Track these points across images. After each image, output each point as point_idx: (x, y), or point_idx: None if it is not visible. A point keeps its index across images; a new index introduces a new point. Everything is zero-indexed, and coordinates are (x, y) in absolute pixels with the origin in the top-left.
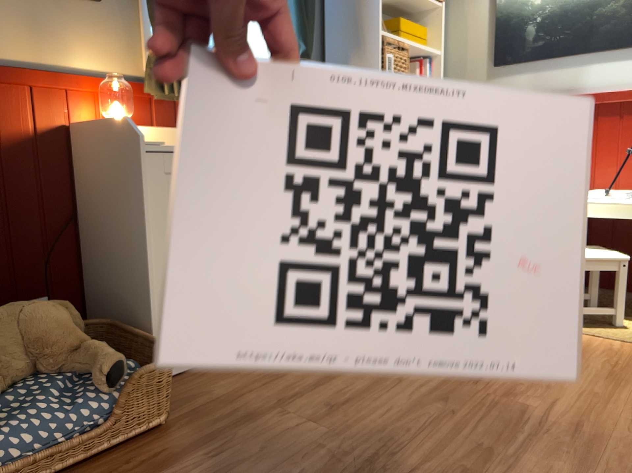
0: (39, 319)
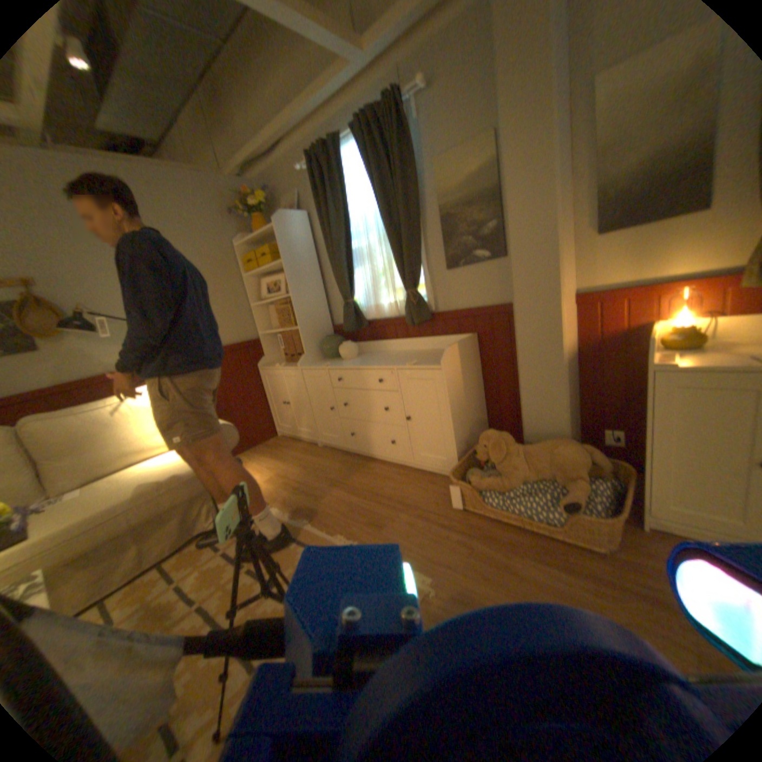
0: (564, 455)
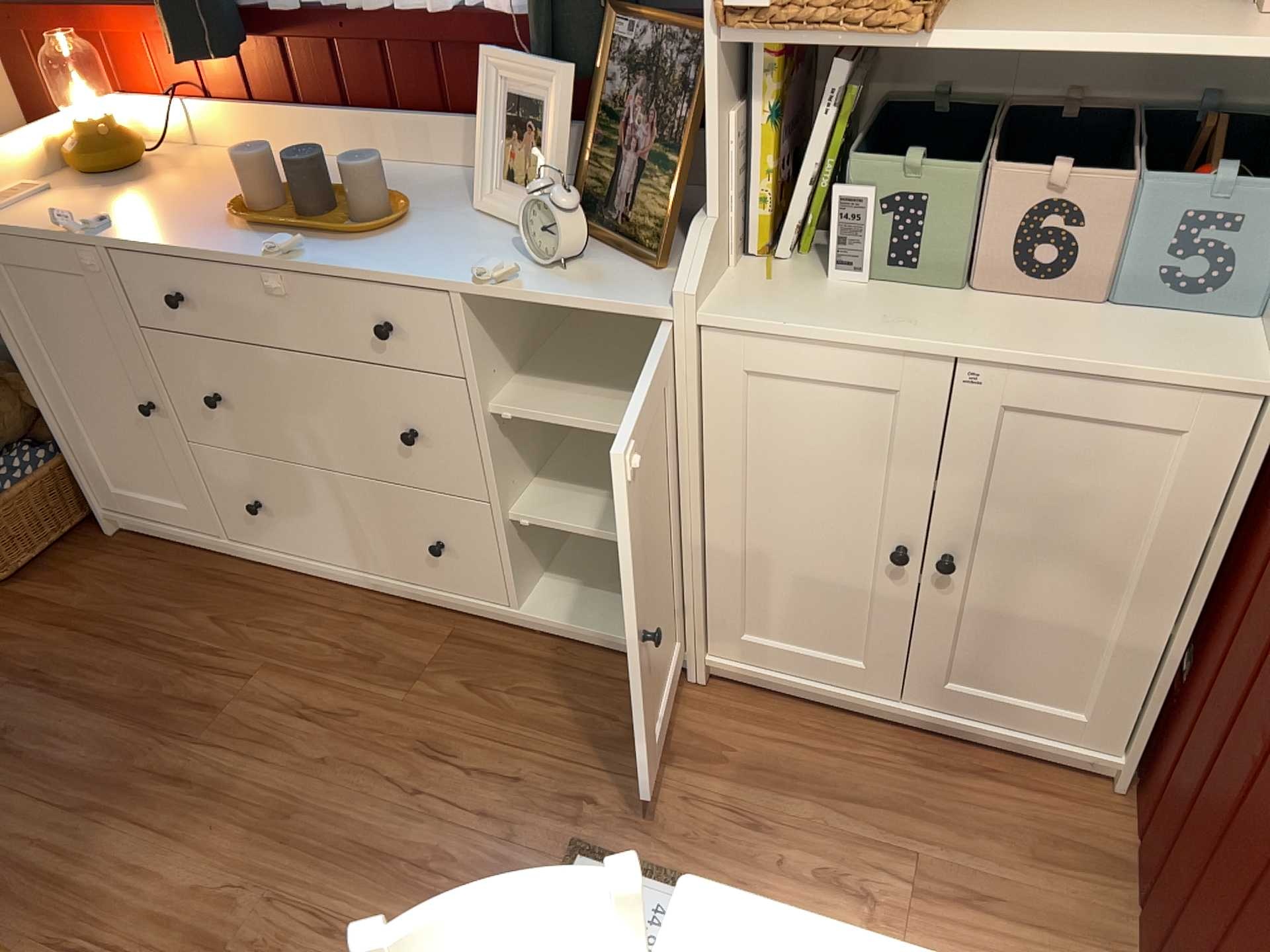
0: None
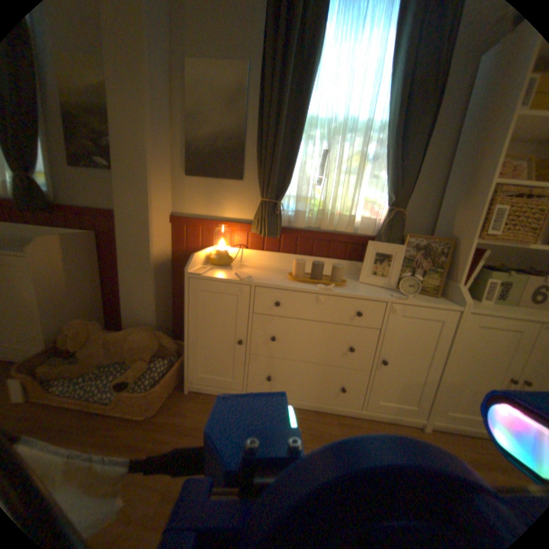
0: (135, 341)
